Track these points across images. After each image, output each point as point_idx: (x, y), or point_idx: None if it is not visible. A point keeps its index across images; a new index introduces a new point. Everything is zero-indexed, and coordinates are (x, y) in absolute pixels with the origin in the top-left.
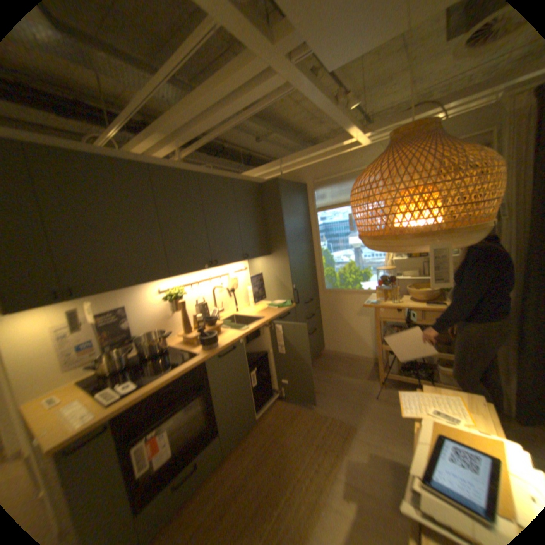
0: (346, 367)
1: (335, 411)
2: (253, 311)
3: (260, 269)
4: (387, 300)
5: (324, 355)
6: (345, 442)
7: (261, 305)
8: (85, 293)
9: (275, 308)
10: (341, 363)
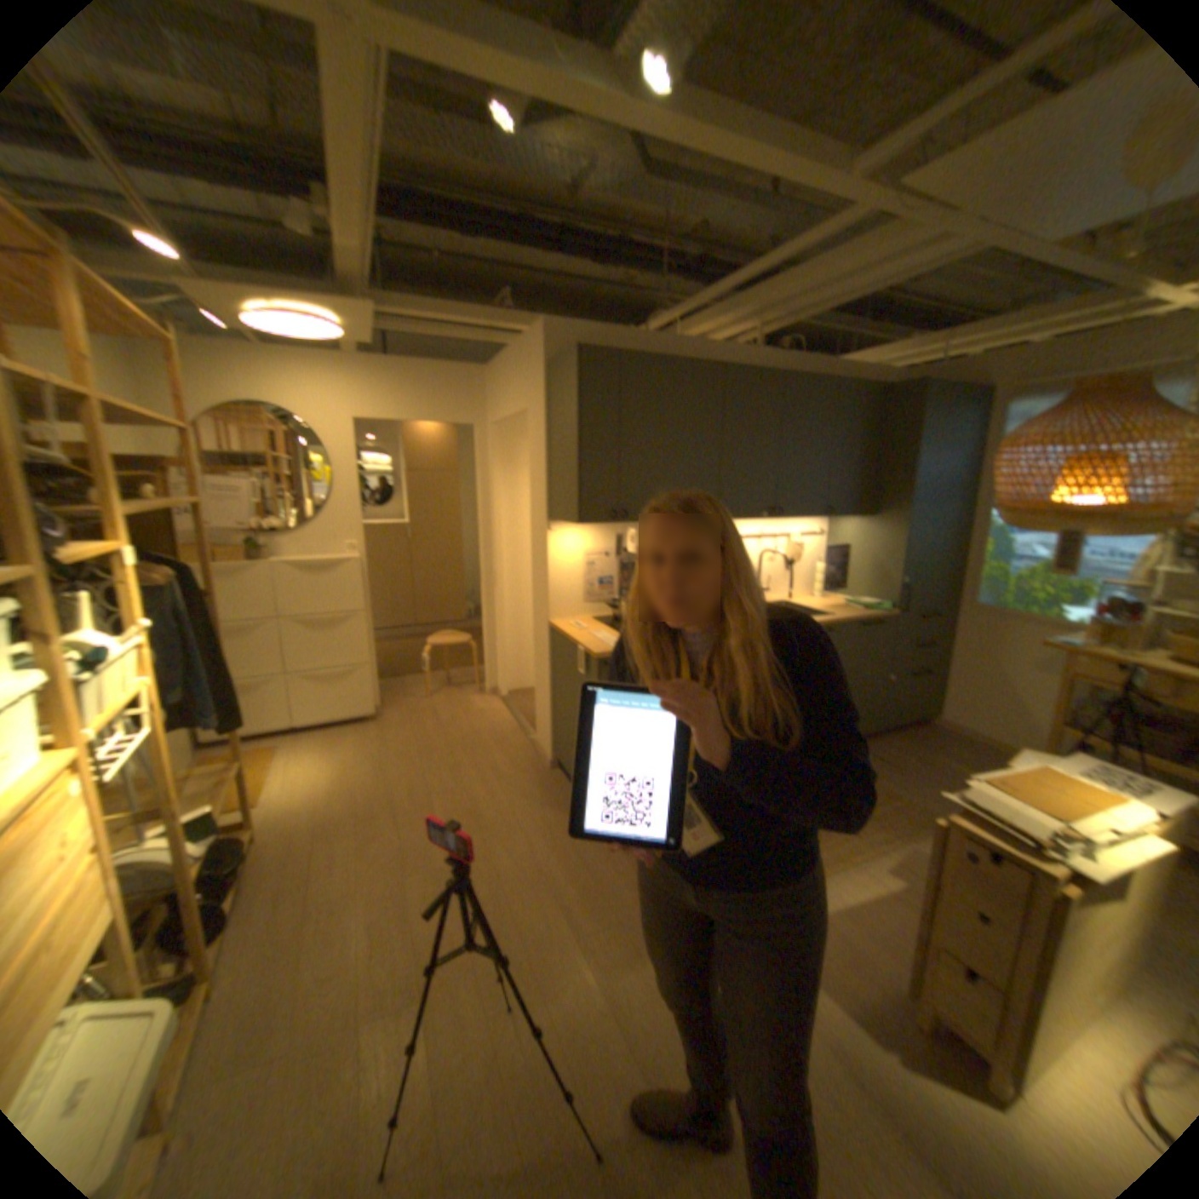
0: (977, 758)
1: (923, 799)
2: (816, 606)
3: (848, 540)
4: (1107, 648)
5: (937, 728)
6: (922, 833)
7: (833, 601)
8: (626, 522)
9: (859, 610)
10: (969, 749)
